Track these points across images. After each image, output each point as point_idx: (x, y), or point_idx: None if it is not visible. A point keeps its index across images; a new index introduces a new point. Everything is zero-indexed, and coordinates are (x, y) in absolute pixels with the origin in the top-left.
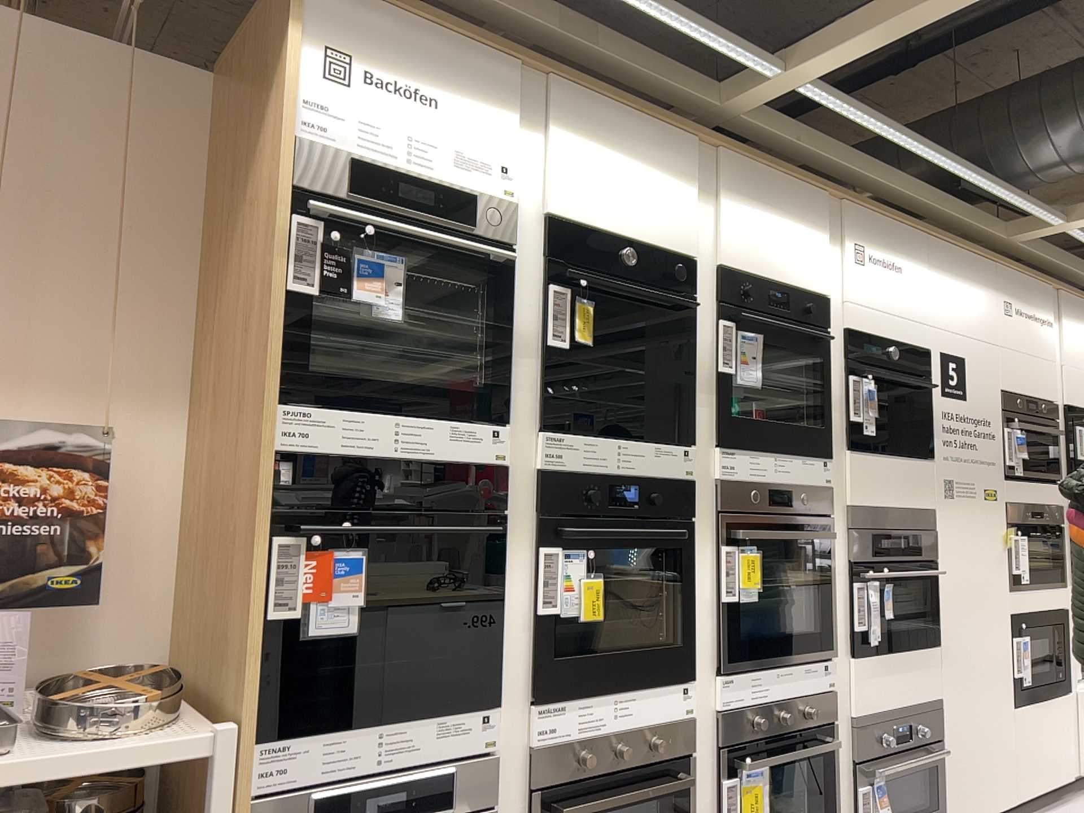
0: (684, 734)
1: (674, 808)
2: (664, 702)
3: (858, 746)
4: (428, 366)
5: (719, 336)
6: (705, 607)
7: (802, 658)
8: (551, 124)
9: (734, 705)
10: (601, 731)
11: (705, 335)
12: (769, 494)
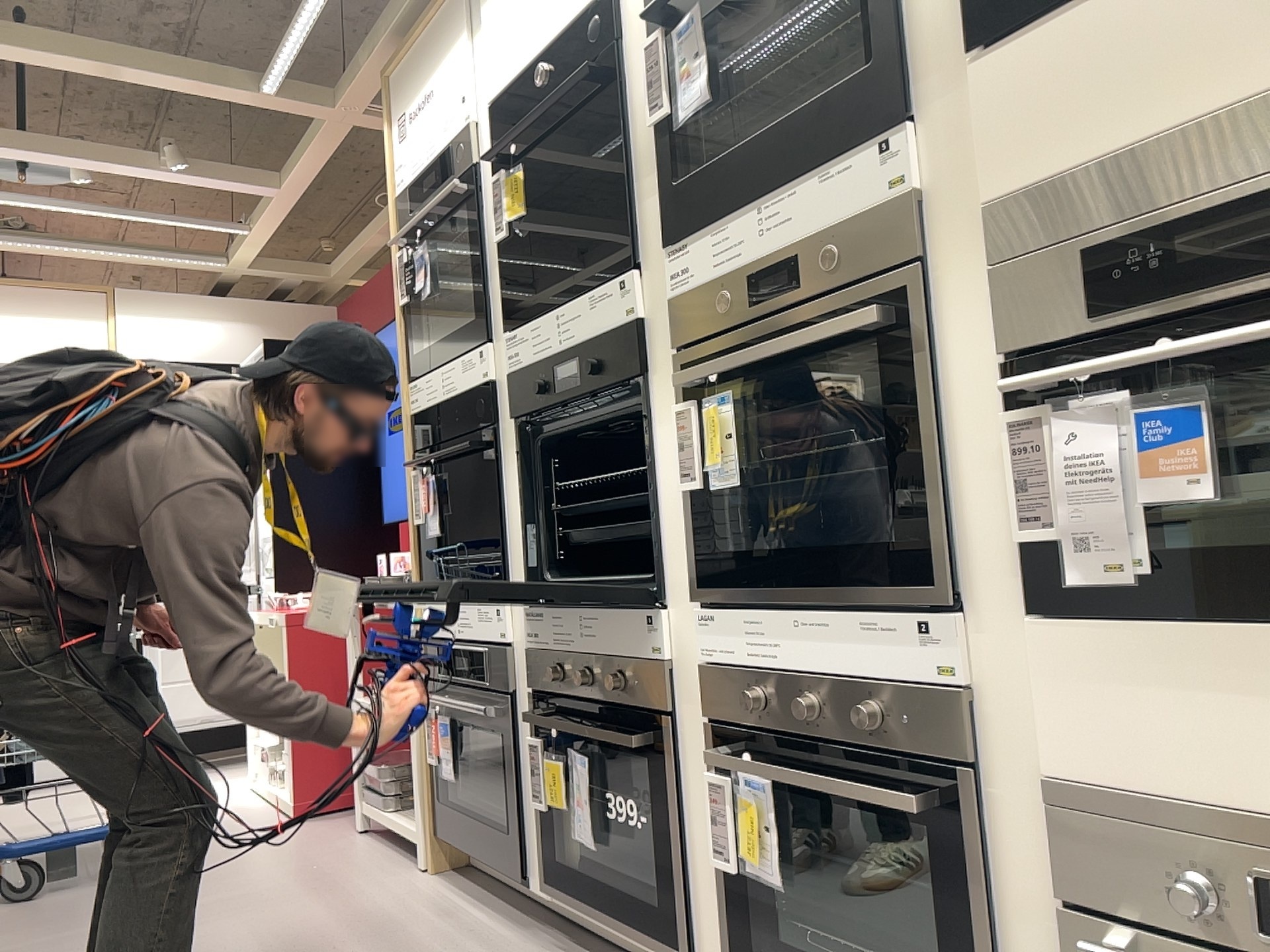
0: (651, 682)
1: (653, 781)
2: (626, 632)
3: (1064, 866)
4: (470, 313)
5: (646, 71)
6: (677, 503)
7: (848, 597)
8: (483, 10)
9: (724, 663)
10: (570, 650)
11: (640, 84)
12: (748, 286)
